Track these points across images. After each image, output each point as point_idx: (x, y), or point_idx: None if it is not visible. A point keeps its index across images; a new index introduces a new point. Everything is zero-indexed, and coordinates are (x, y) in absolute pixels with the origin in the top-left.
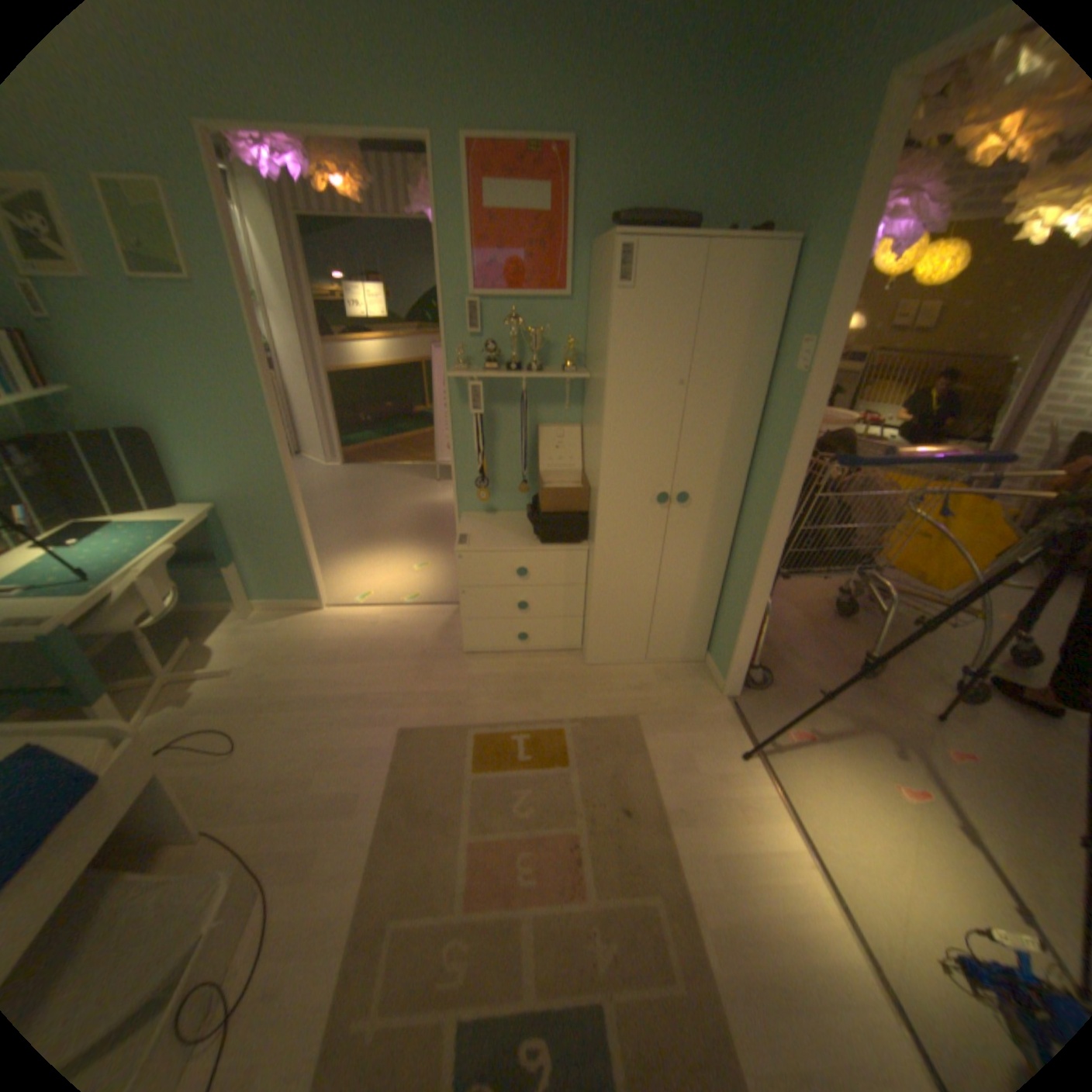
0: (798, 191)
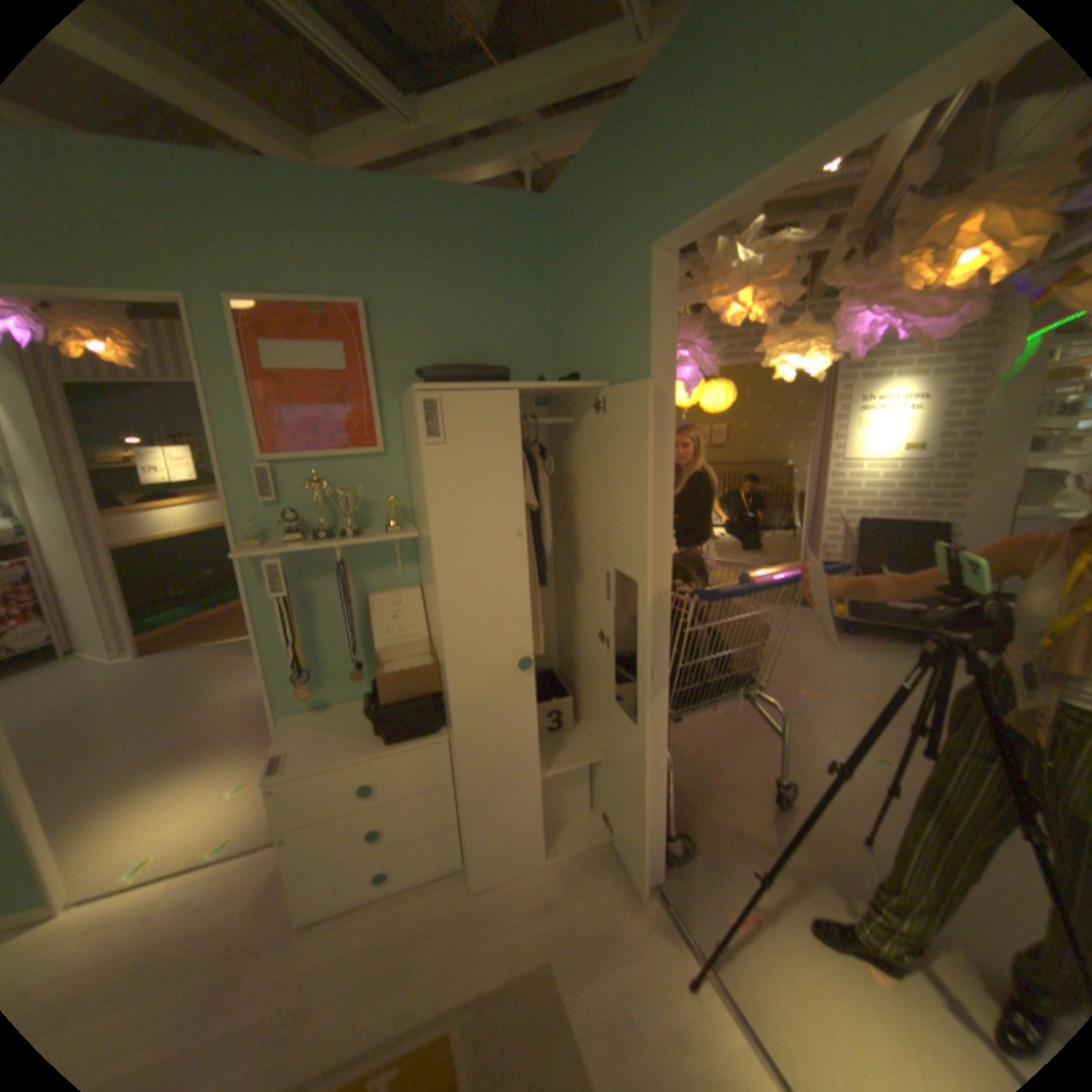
0: (596, 345)
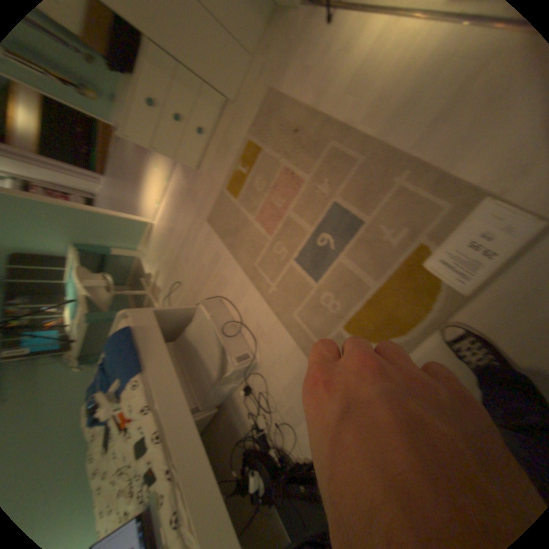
0: None
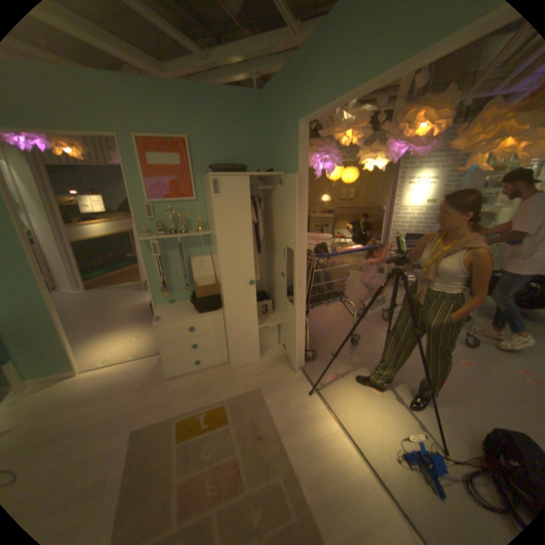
0: (280, 157)
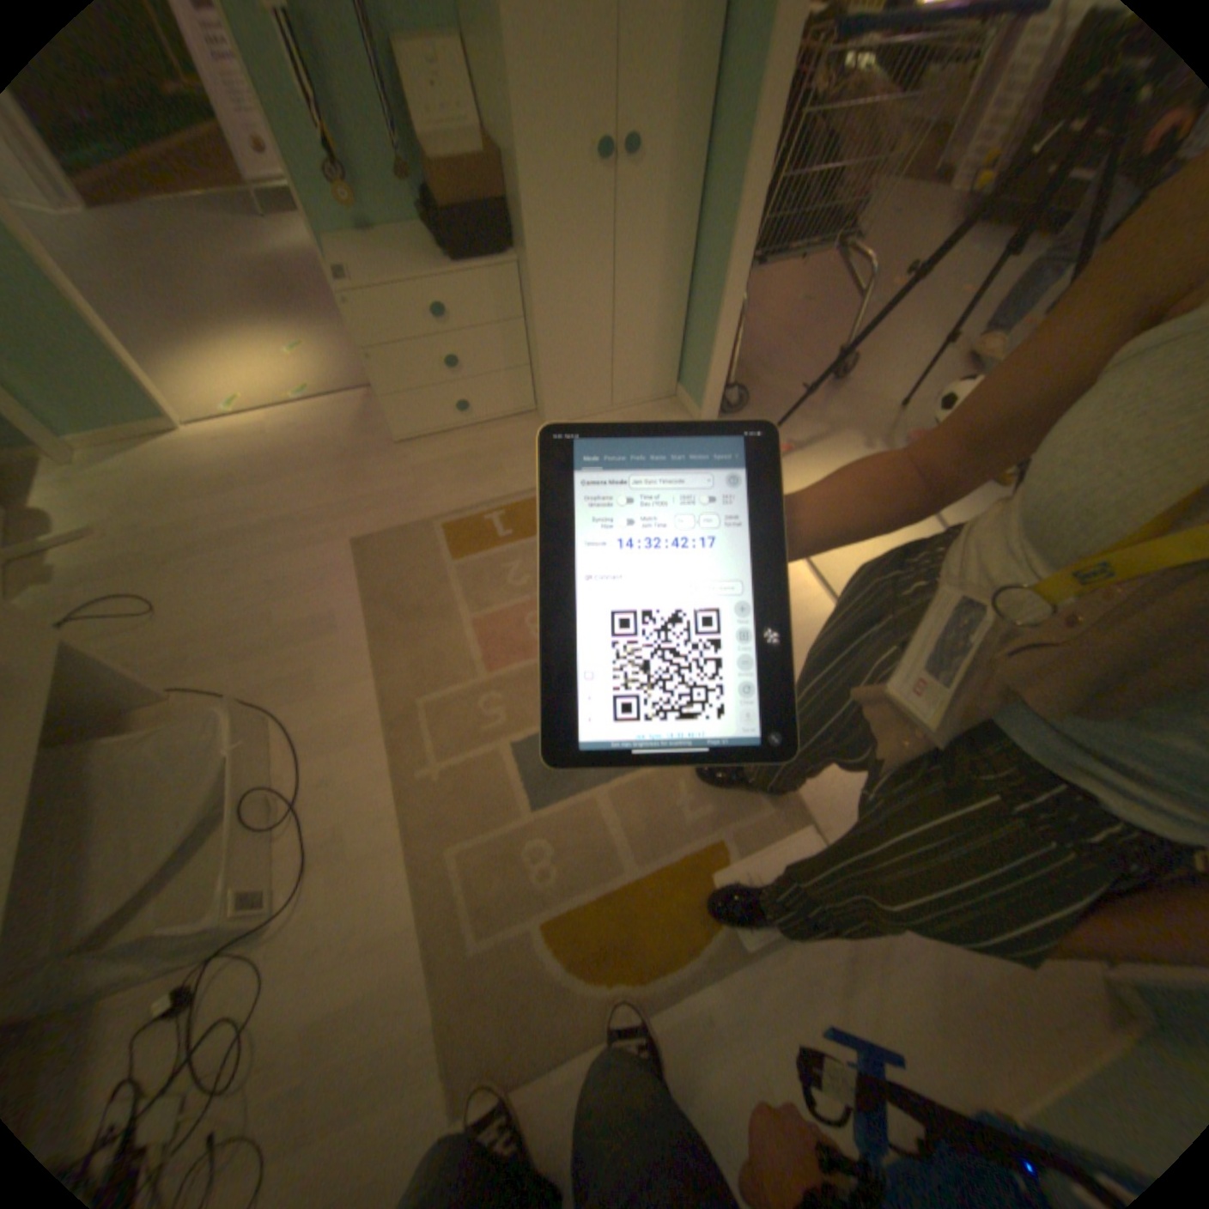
0: None
